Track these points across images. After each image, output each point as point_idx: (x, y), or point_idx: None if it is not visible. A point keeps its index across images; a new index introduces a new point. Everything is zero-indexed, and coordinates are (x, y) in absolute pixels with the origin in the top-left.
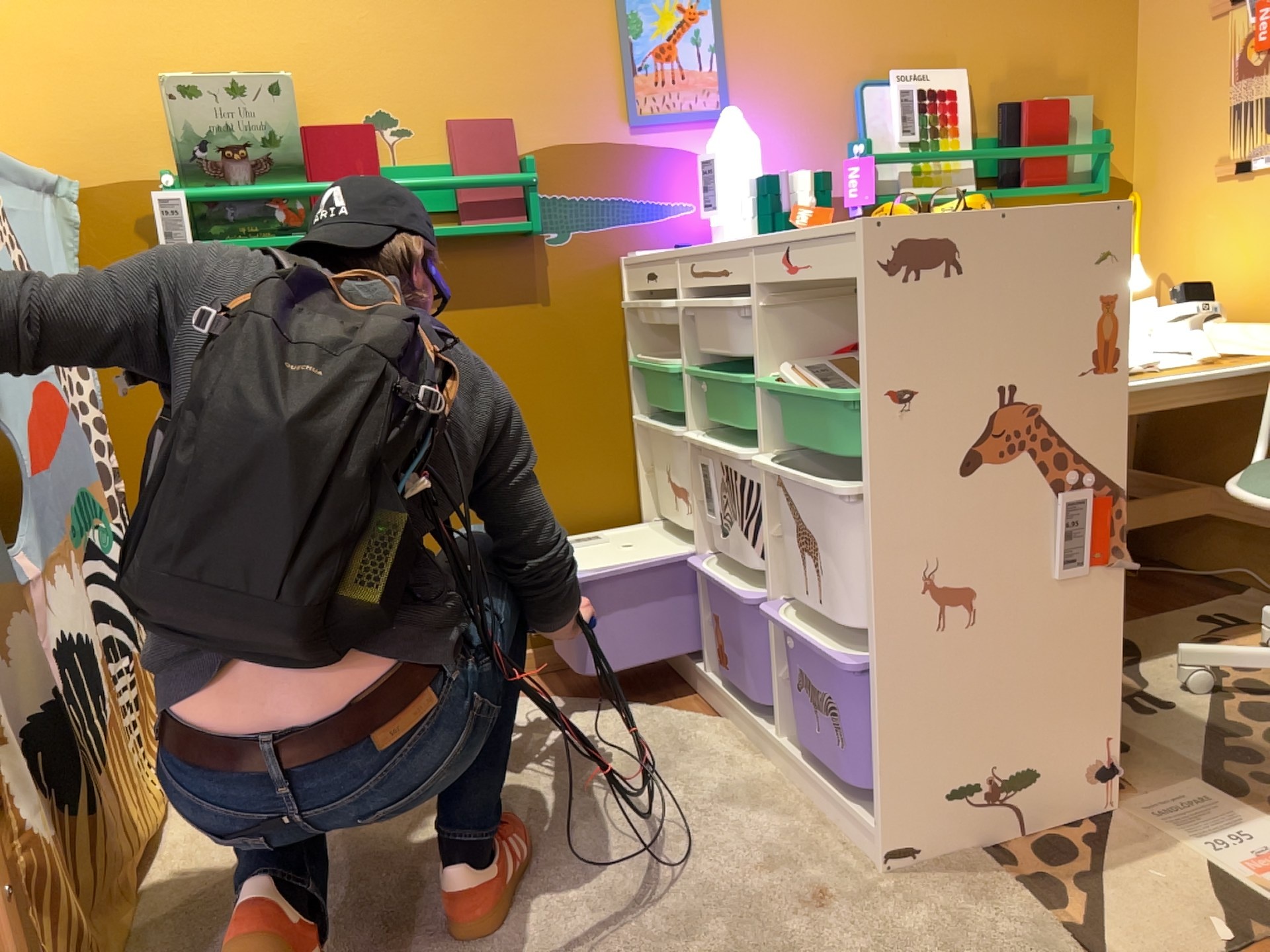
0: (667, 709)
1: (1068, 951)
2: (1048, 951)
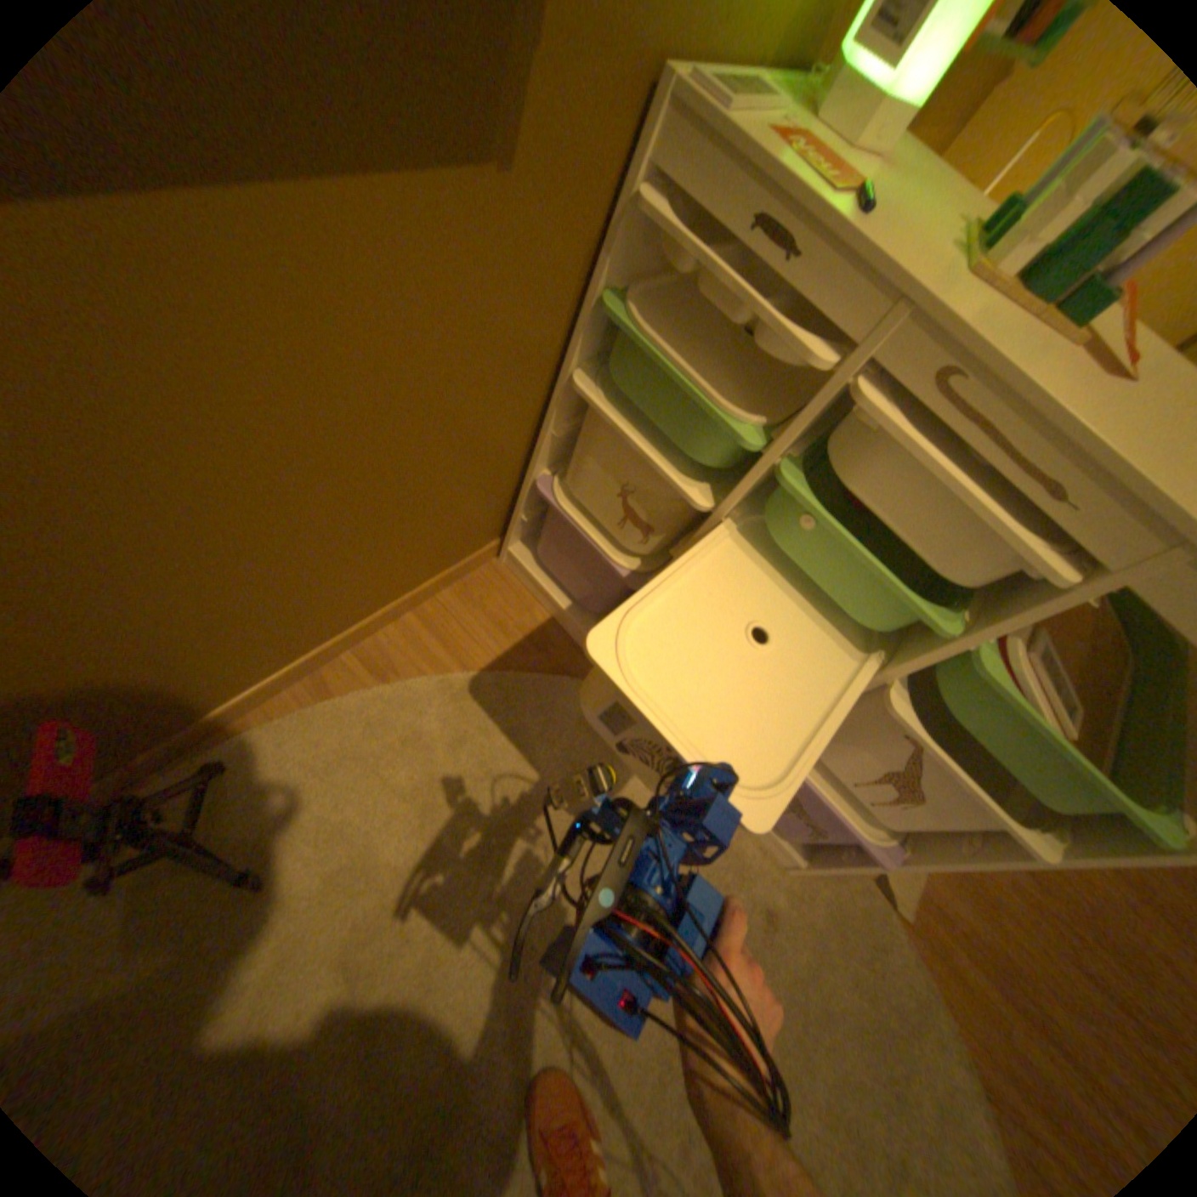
0: (563, 670)
1: (885, 896)
2: (881, 903)
